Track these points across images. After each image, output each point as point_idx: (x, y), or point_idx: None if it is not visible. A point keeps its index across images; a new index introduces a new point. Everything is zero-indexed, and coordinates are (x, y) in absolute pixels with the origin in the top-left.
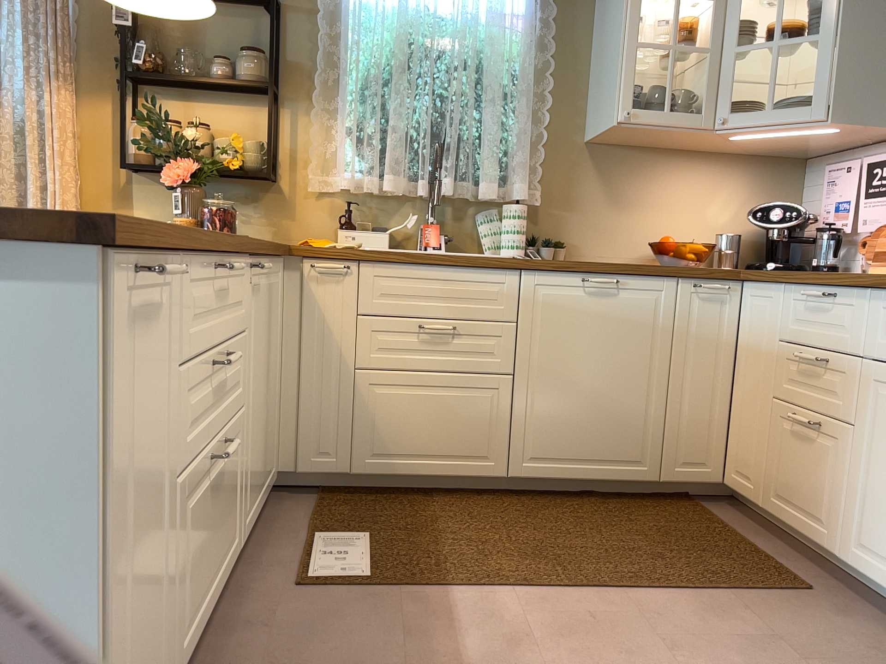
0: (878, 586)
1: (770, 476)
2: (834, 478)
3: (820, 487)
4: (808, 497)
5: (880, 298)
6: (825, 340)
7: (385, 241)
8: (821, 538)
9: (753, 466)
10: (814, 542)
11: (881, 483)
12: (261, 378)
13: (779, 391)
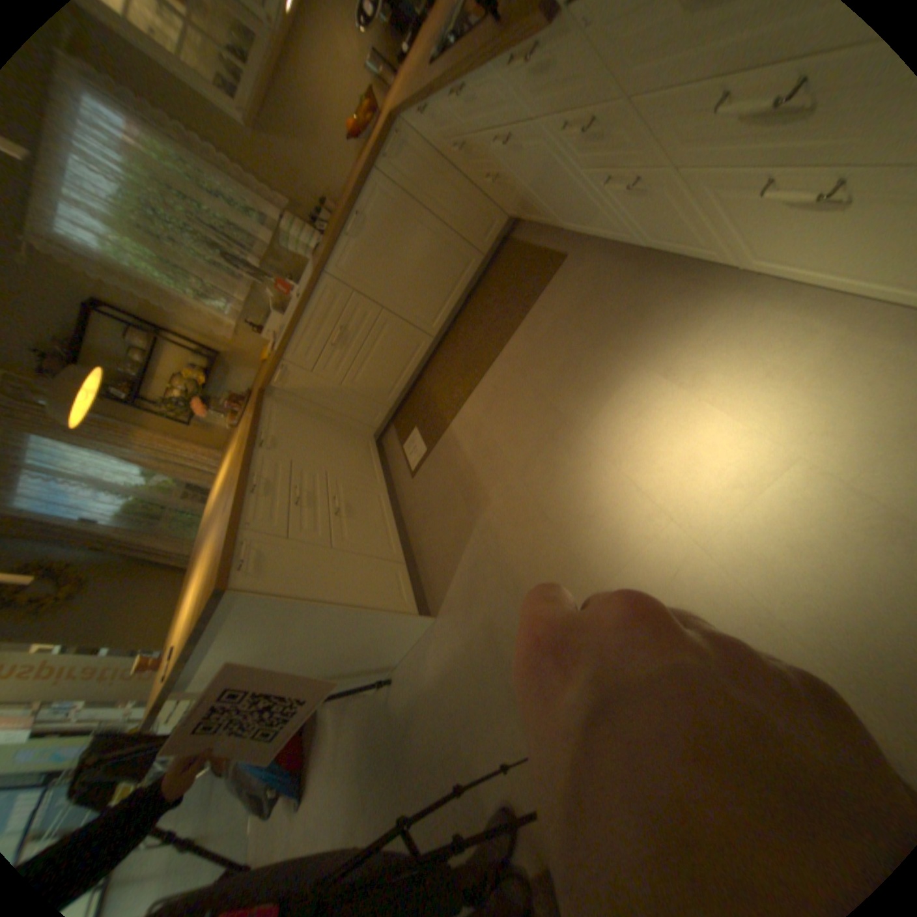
0: (582, 230)
1: (515, 204)
2: (527, 193)
3: (529, 200)
4: (532, 206)
5: (437, 96)
6: (452, 129)
7: (279, 314)
8: (552, 221)
9: (507, 202)
10: (553, 223)
11: (537, 188)
12: (322, 443)
13: (472, 164)
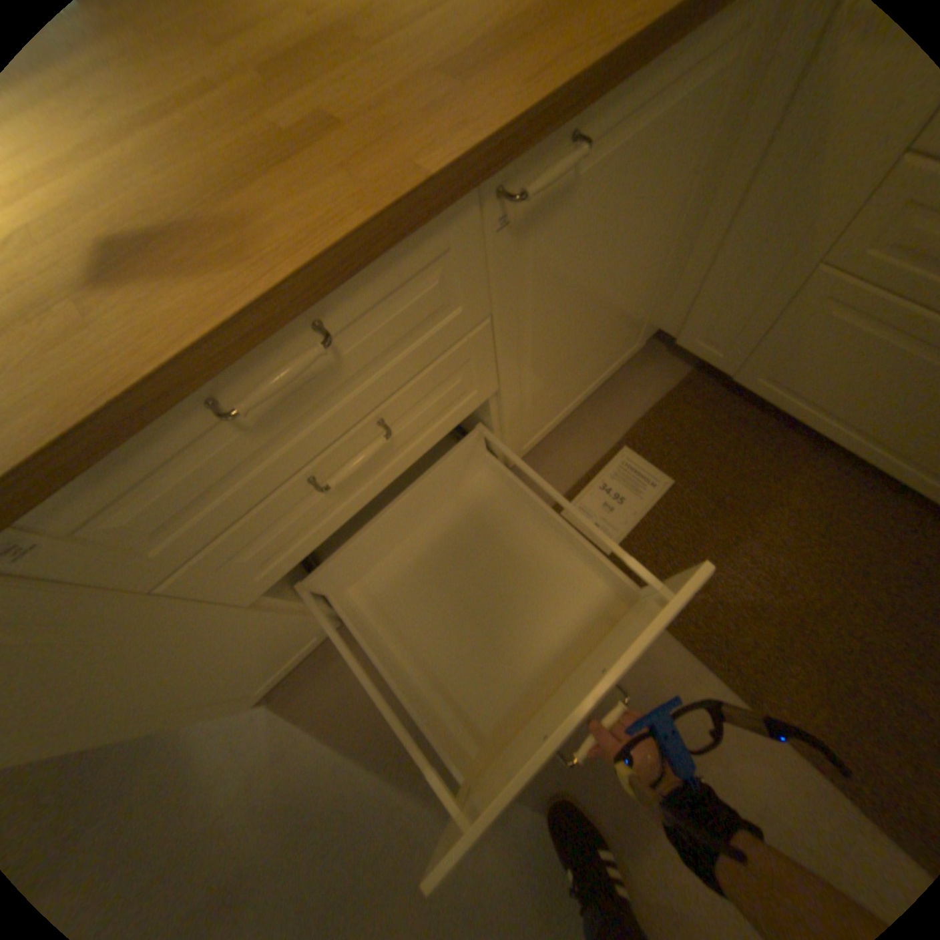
0: None
1: None
2: None
3: None
4: None
5: None
6: None
7: None
8: None
9: None
10: None
11: None
12: (597, 297)
13: None
